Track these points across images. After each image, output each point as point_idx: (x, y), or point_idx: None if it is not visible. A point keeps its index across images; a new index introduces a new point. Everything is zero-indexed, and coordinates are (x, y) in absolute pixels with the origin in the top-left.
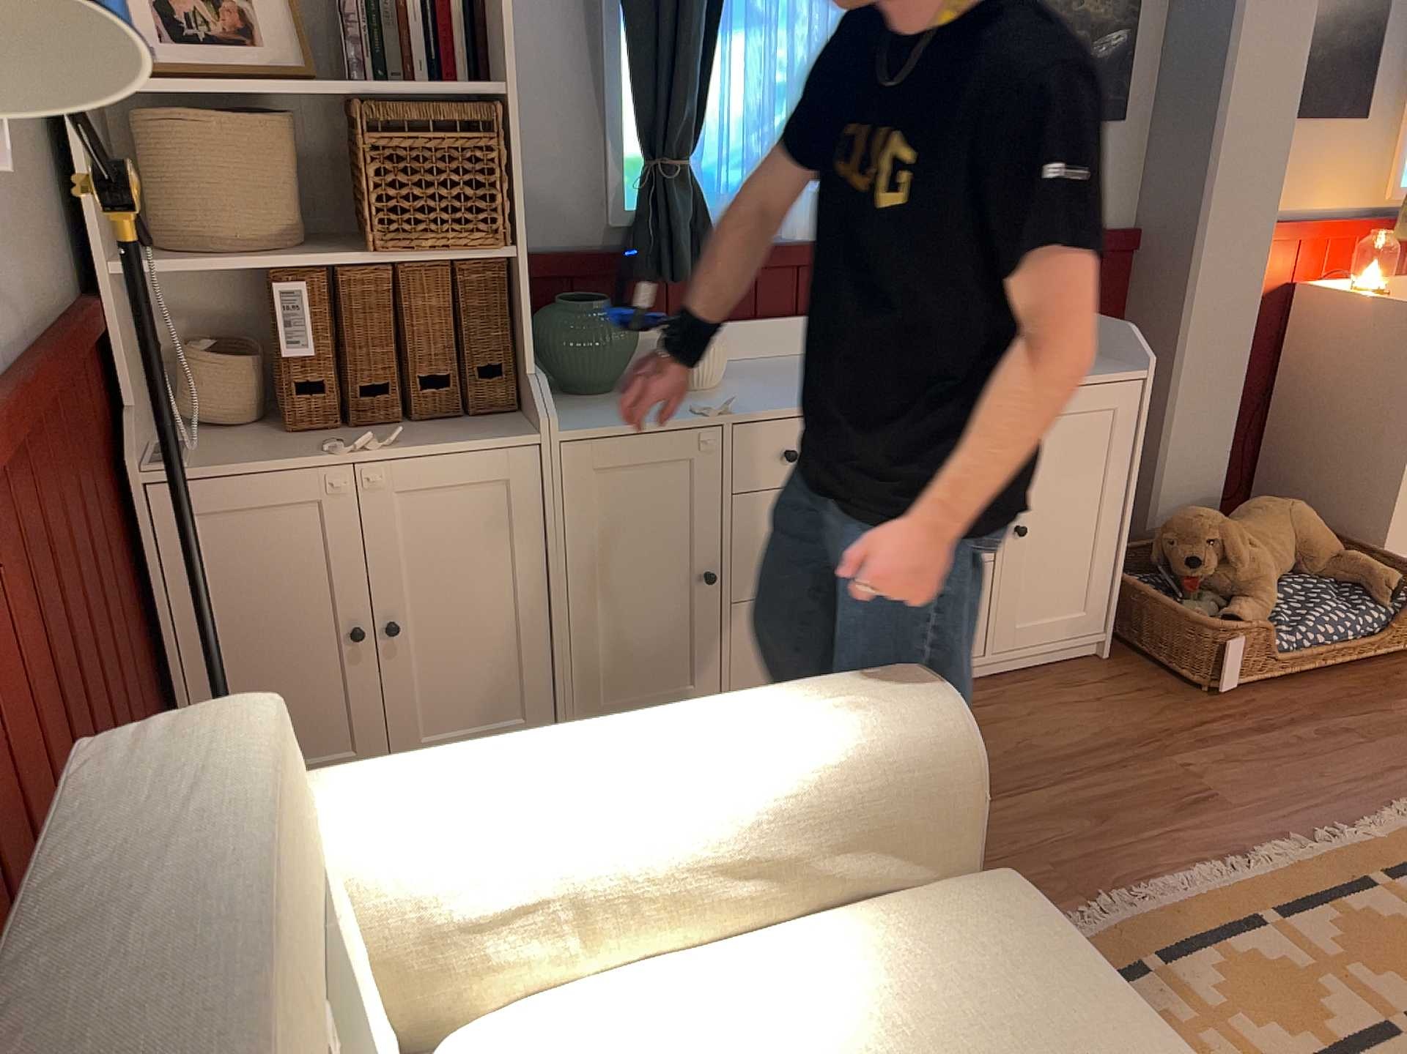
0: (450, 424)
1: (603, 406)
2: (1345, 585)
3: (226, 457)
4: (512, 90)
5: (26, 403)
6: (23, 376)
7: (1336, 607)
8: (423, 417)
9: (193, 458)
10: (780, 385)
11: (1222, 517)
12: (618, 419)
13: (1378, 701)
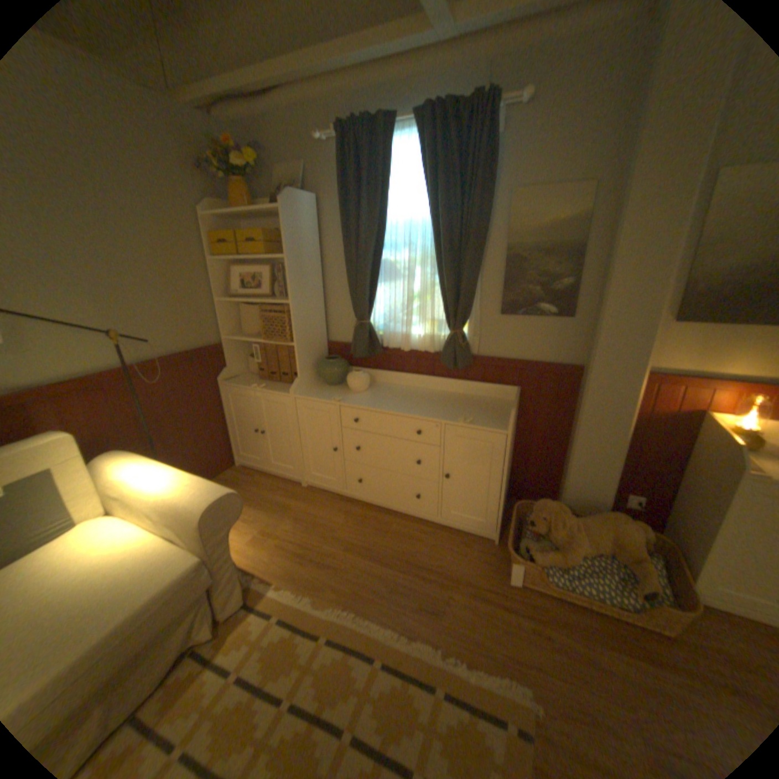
0: (286, 386)
1: (322, 390)
2: (635, 580)
3: (239, 382)
4: (291, 302)
5: (141, 367)
6: (145, 362)
7: (607, 585)
8: (284, 382)
9: (233, 380)
10: (375, 397)
11: (563, 512)
12: (314, 395)
13: (594, 643)
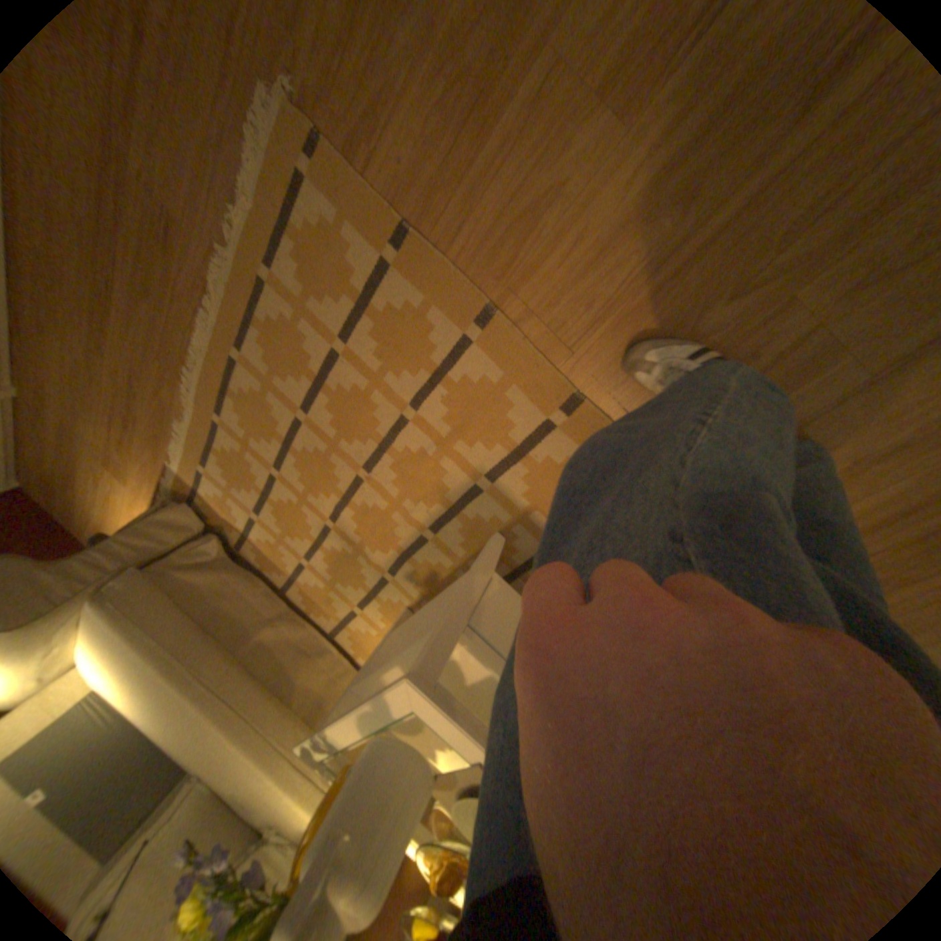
0: None
1: None
2: None
3: None
4: None
5: None
6: None
7: None
8: None
9: None
10: None
11: None
12: None
13: None
